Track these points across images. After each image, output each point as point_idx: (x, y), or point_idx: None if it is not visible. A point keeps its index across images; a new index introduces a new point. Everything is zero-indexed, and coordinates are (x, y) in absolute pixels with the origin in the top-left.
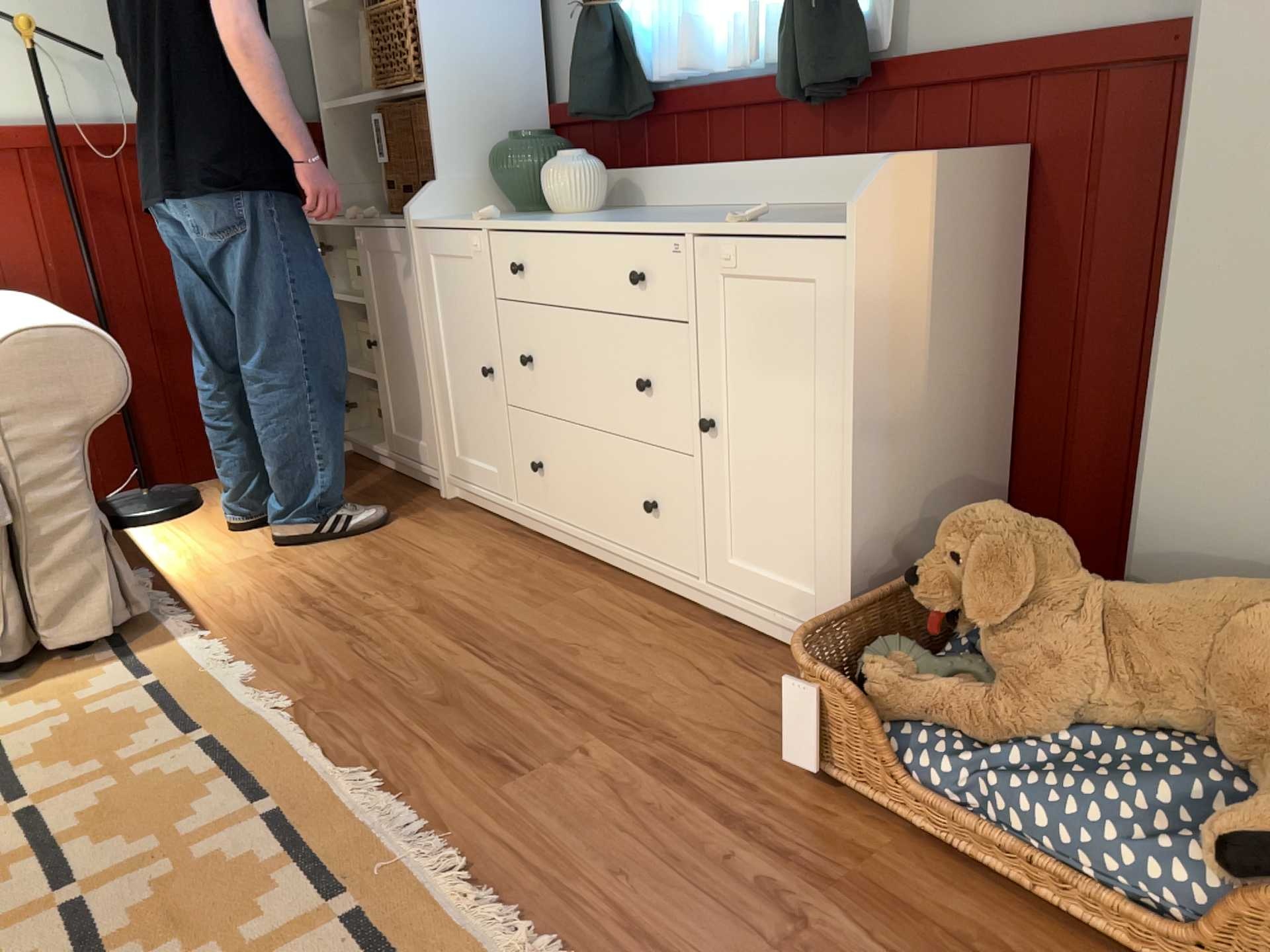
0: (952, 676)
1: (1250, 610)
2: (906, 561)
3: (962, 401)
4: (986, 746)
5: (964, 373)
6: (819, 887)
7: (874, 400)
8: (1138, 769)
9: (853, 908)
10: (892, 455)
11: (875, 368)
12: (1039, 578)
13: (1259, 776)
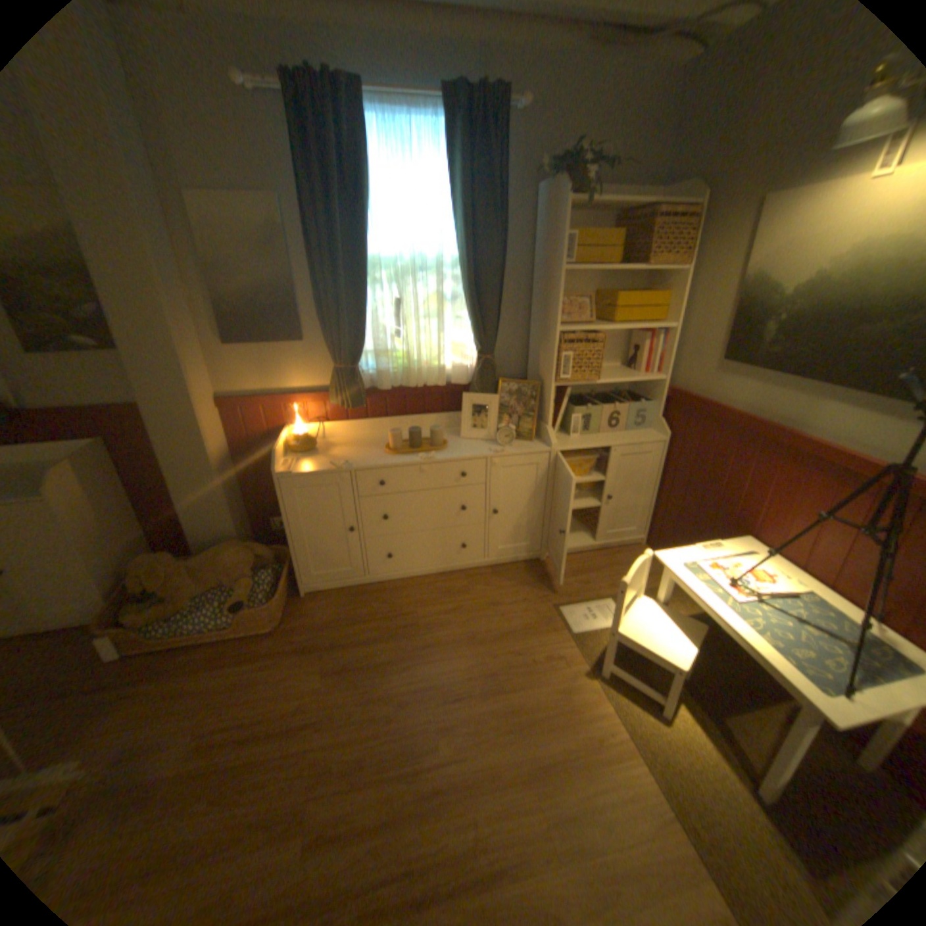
0: (150, 608)
1: (218, 556)
2: (118, 579)
3: (115, 522)
4: (168, 620)
5: (111, 514)
6: (135, 686)
7: (82, 542)
8: (207, 604)
9: (148, 684)
10: (97, 553)
11: (77, 533)
12: (164, 572)
13: (234, 589)
